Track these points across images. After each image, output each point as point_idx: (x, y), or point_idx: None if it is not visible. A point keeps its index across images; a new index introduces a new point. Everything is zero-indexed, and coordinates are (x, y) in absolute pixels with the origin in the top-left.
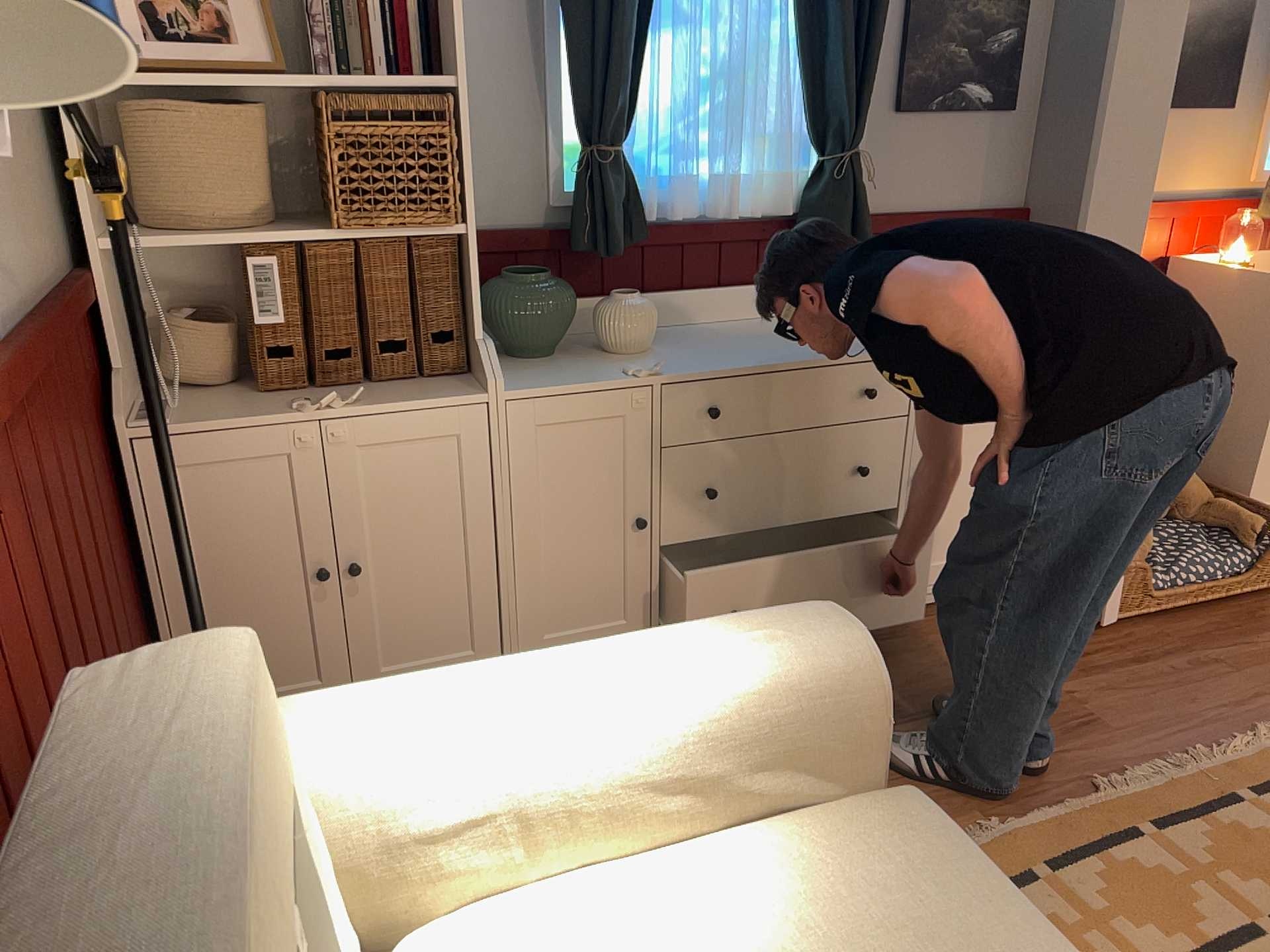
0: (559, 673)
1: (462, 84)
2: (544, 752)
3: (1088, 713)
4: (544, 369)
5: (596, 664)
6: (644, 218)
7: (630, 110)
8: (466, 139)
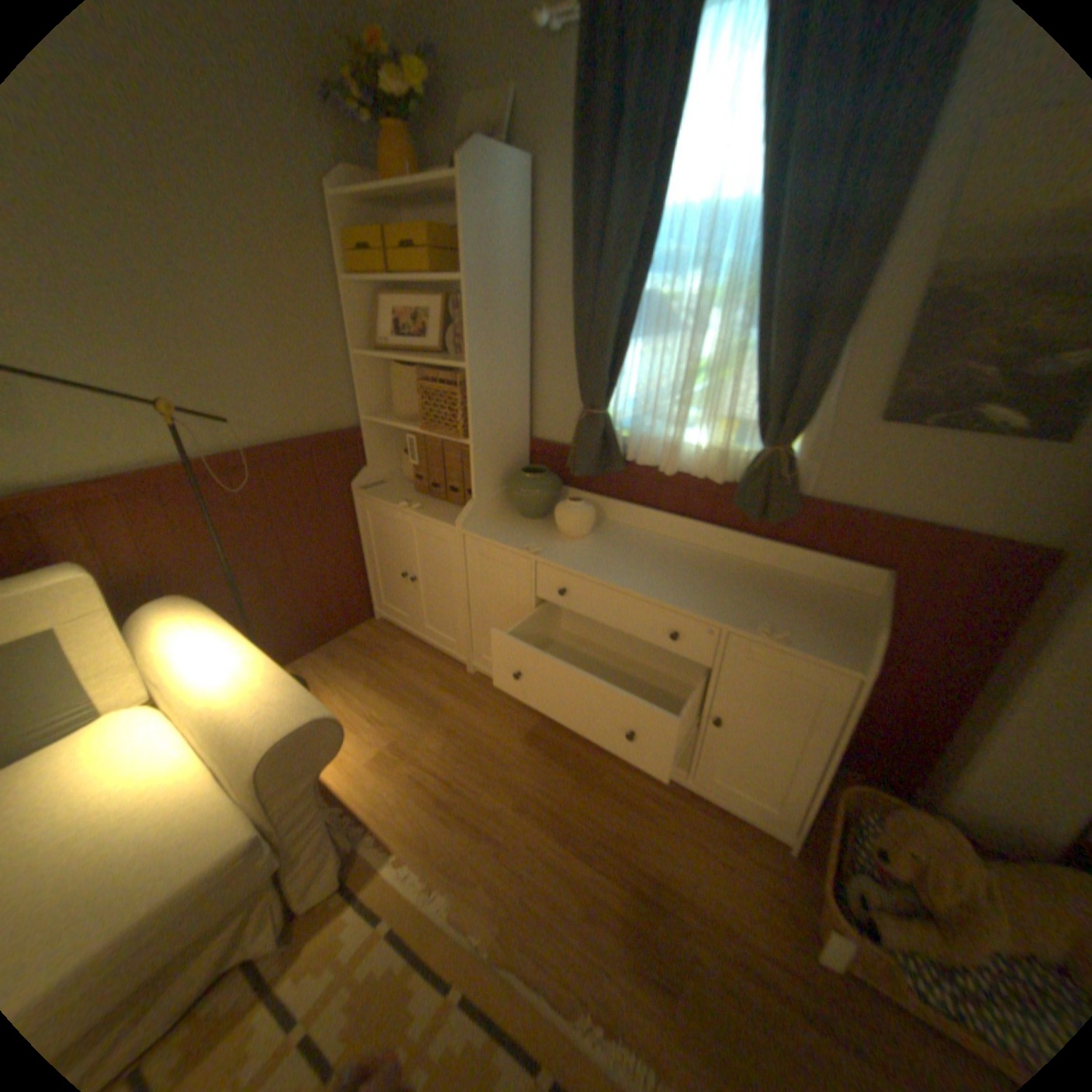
0: (213, 659)
1: (469, 367)
2: (173, 682)
3: (679, 985)
4: (511, 526)
5: (222, 666)
6: (622, 457)
7: (610, 388)
8: (470, 396)
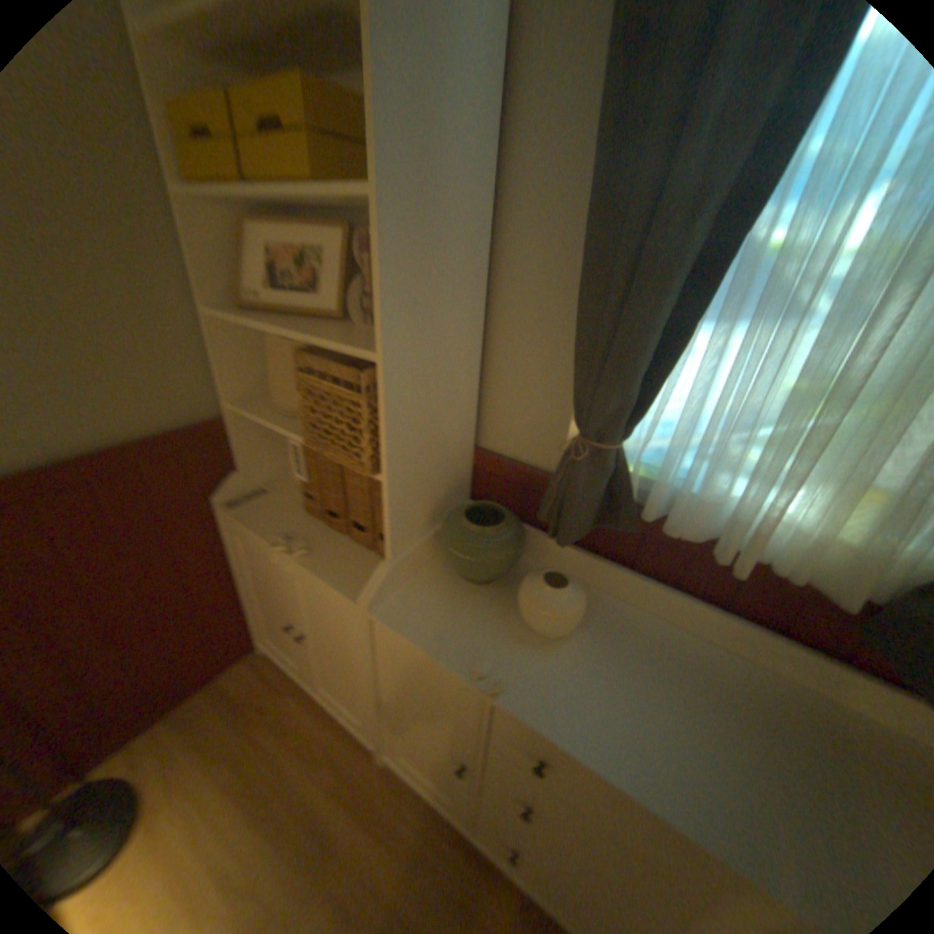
0: None
1: (386, 359)
2: None
3: None
4: (447, 602)
5: None
6: (640, 513)
7: (643, 409)
8: (387, 408)
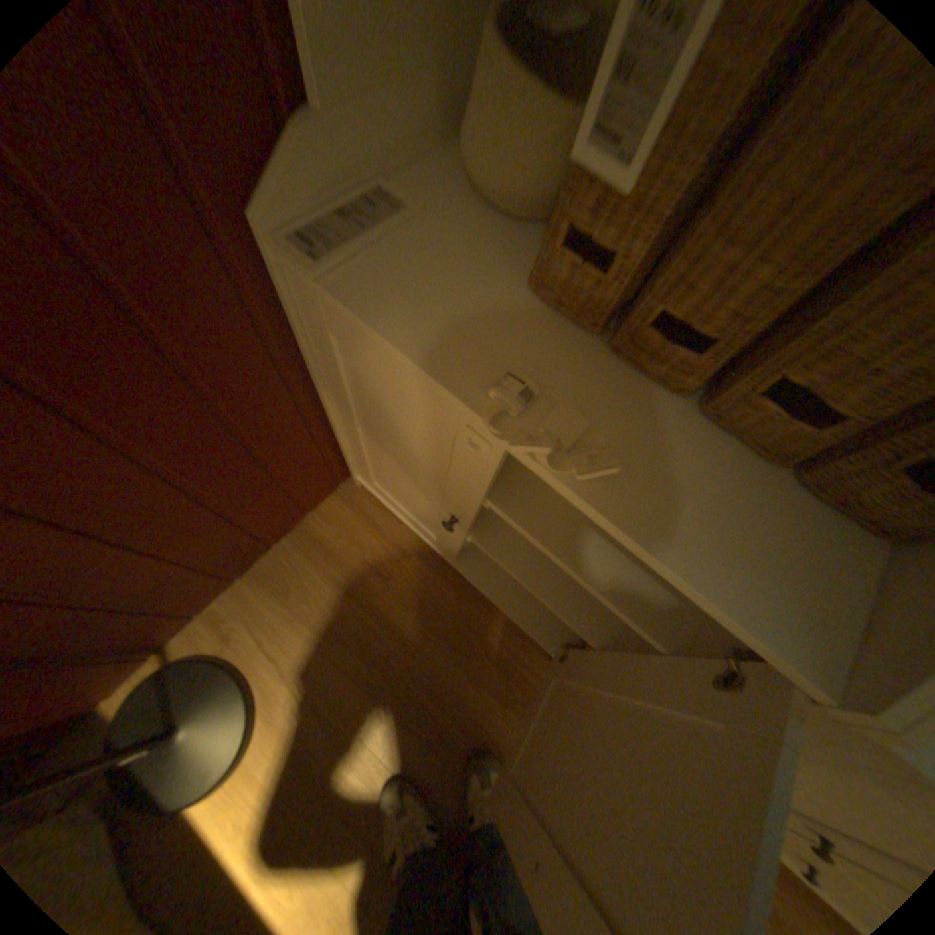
0: None
1: None
2: None
3: None
4: None
5: None
6: None
7: None
8: None
